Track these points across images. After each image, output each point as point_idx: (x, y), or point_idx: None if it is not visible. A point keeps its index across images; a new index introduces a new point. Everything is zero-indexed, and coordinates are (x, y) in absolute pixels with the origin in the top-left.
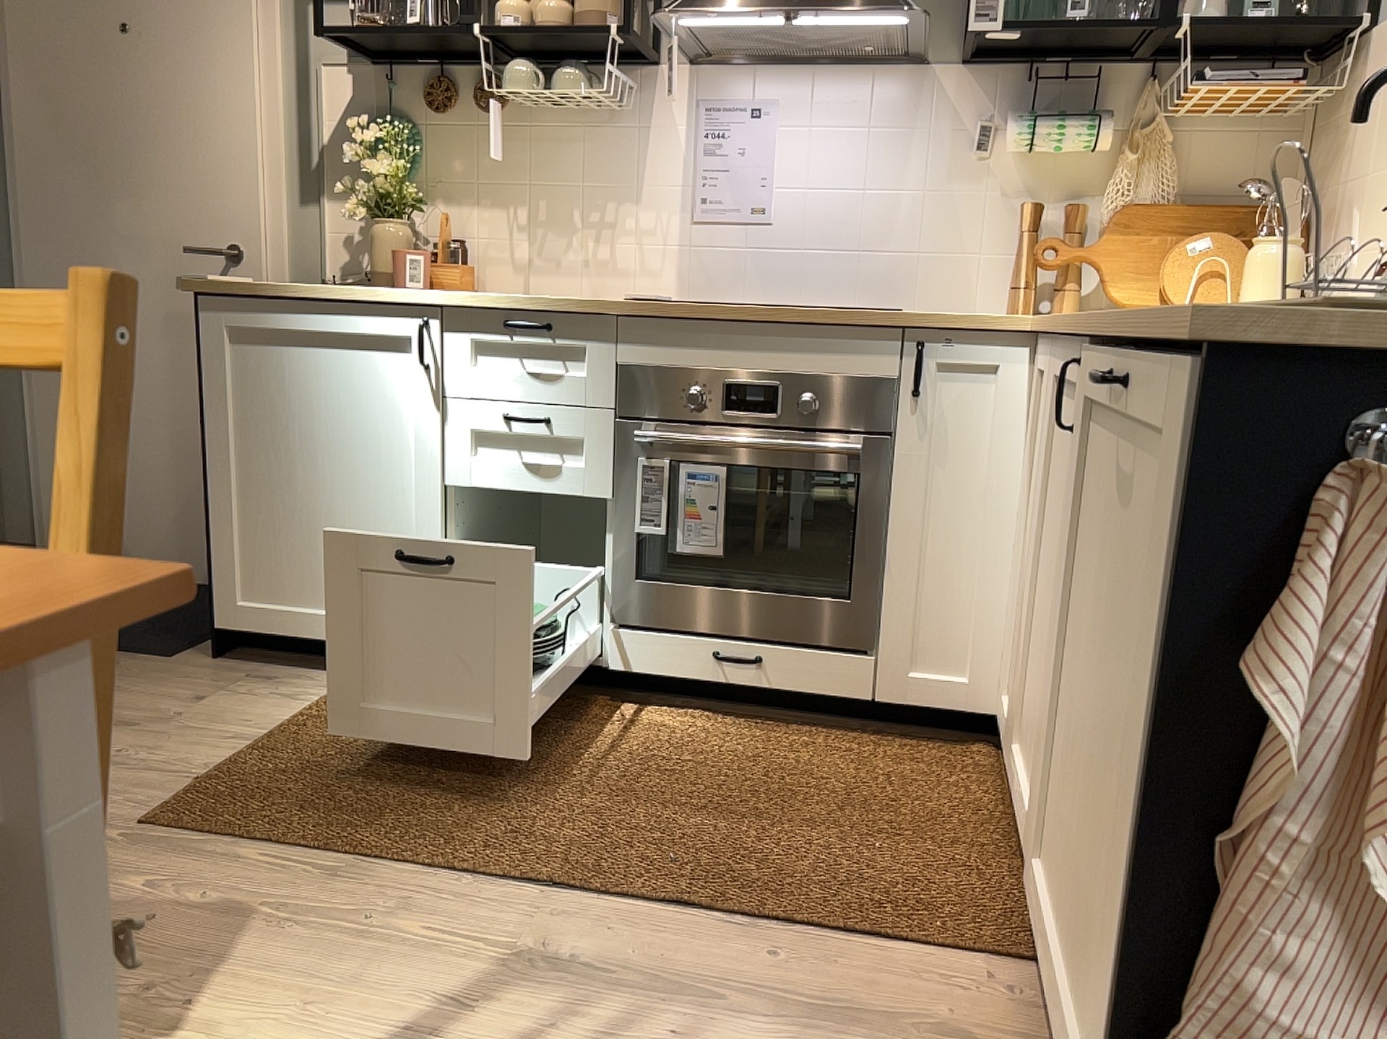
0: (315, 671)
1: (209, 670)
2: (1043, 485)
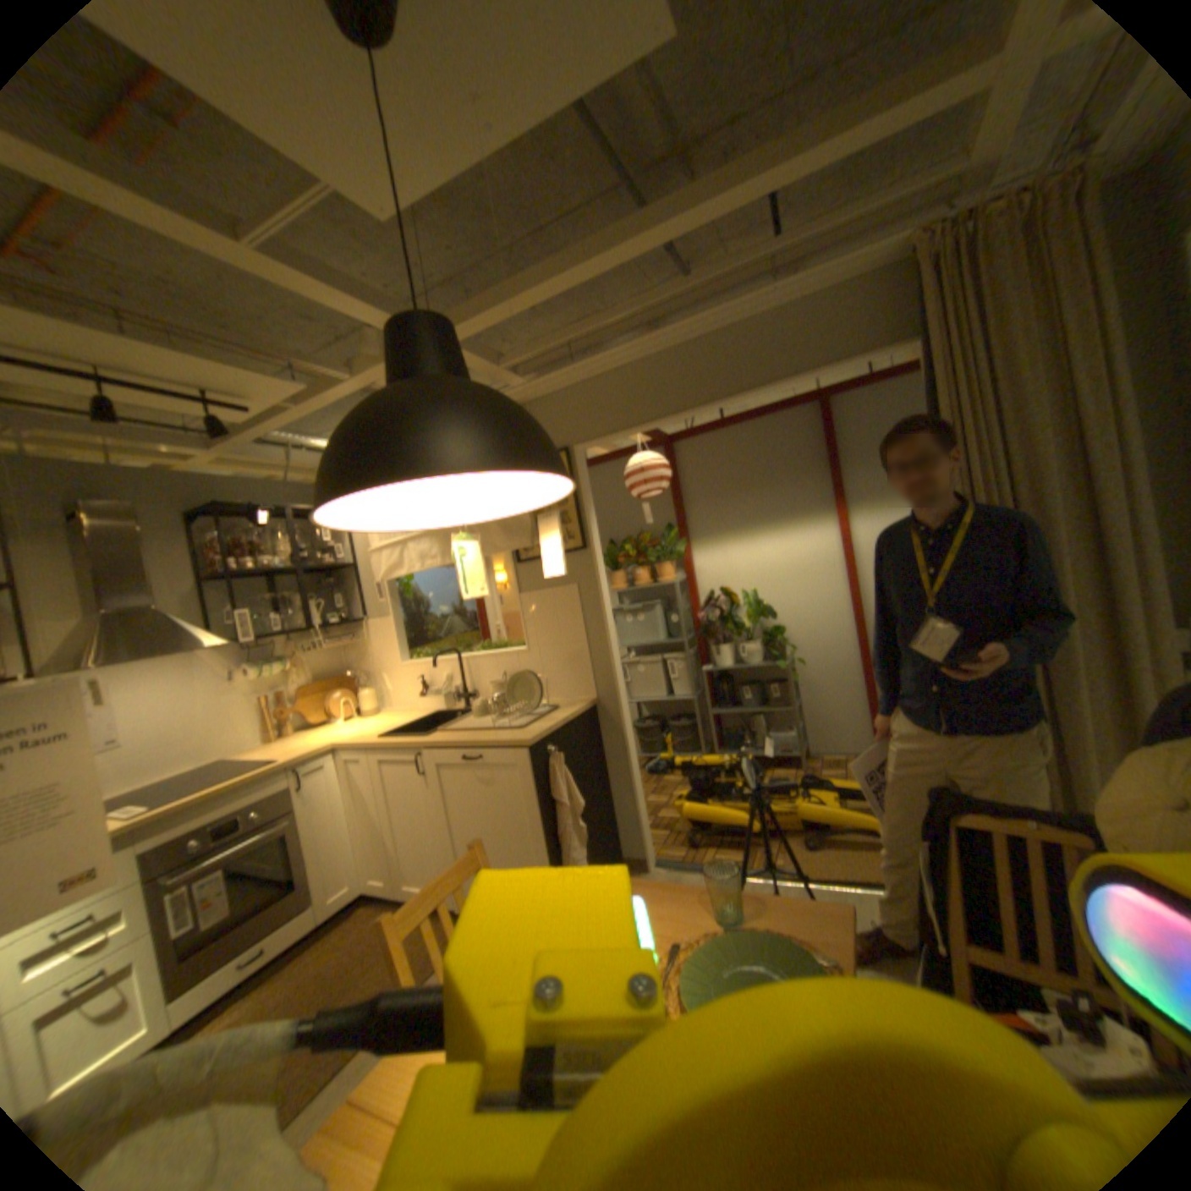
0: None
1: None
2: (377, 794)
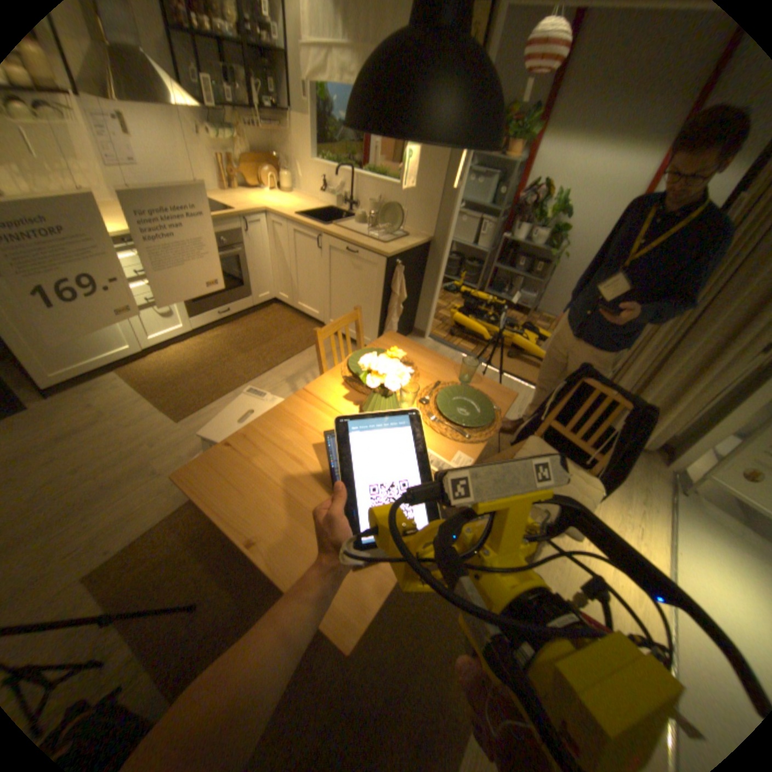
0: (96, 379)
1: (58, 401)
2: (291, 250)
